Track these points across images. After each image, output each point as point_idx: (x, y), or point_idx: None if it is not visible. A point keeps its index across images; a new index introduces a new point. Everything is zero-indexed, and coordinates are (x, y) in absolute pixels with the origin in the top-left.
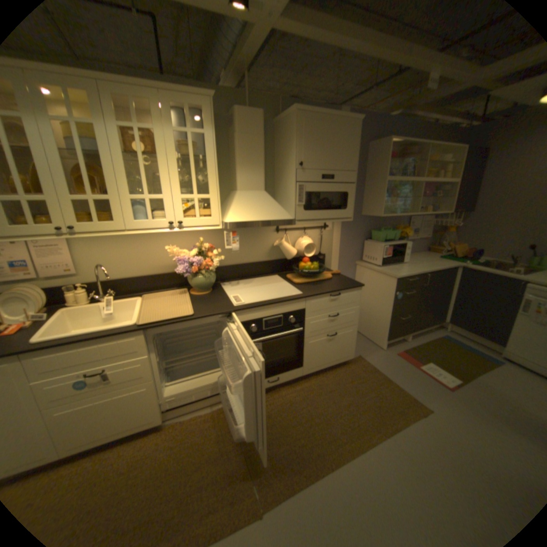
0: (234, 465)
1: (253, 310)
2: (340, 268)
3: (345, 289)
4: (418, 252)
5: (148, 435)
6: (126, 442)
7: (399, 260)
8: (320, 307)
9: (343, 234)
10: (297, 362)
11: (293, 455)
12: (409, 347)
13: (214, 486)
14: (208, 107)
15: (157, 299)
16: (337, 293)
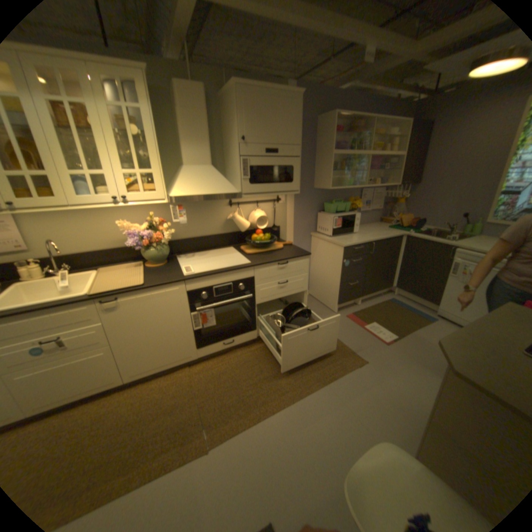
0: (187, 414)
1: (203, 280)
2: (295, 239)
3: (292, 258)
4: (371, 223)
5: (112, 395)
6: (91, 402)
7: (348, 231)
8: (268, 275)
9: (296, 207)
10: (250, 326)
11: (241, 404)
12: (358, 309)
13: (168, 432)
14: (145, 82)
15: (112, 272)
16: (284, 262)
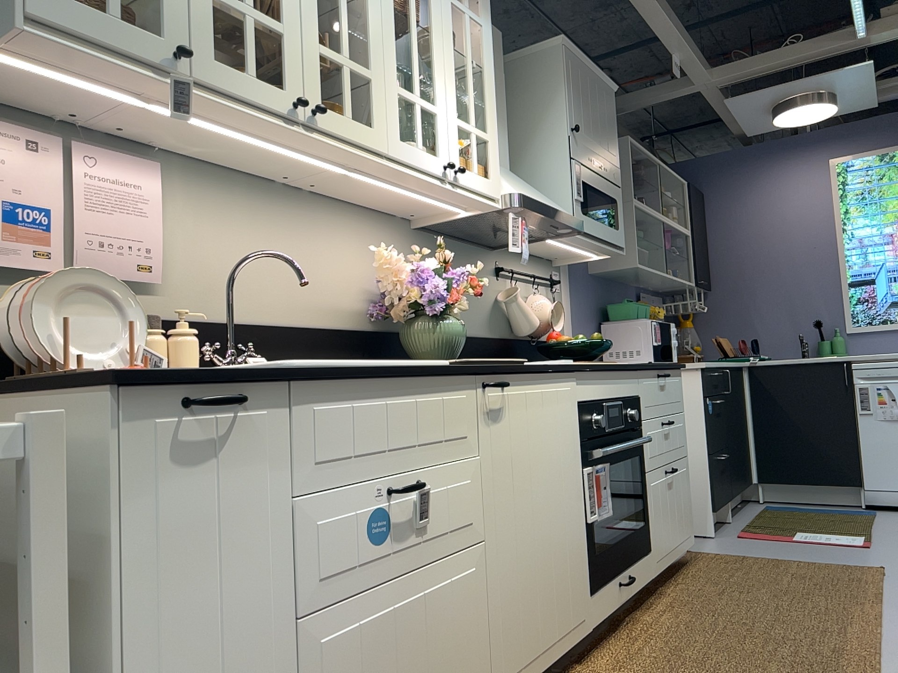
0: None
1: (594, 378)
2: None
3: (672, 365)
4: None
5: None
6: None
7: (668, 356)
8: (653, 398)
9: (575, 306)
10: (645, 534)
11: (801, 665)
12: (739, 526)
13: None
14: None
15: None
16: (664, 373)
